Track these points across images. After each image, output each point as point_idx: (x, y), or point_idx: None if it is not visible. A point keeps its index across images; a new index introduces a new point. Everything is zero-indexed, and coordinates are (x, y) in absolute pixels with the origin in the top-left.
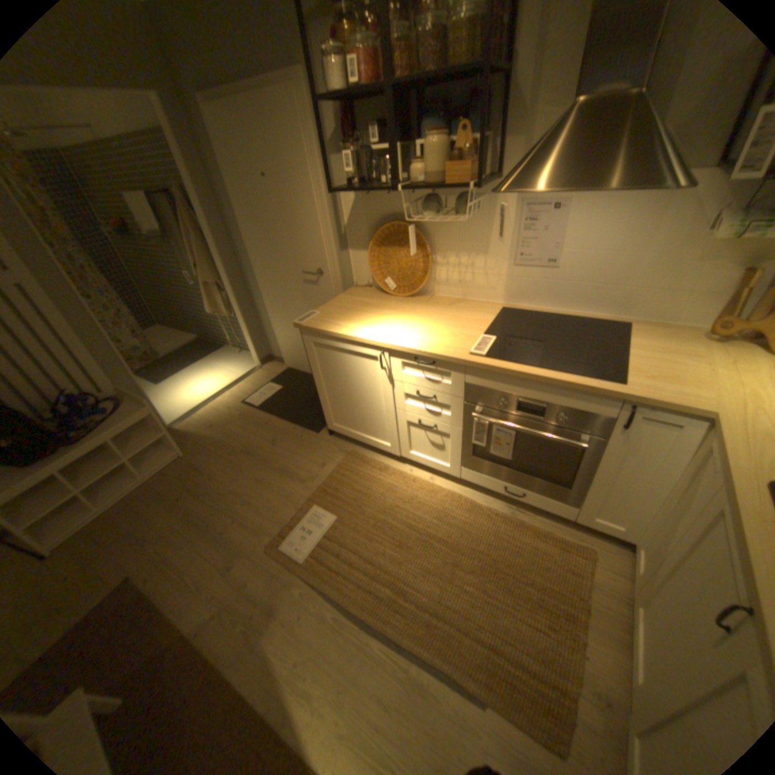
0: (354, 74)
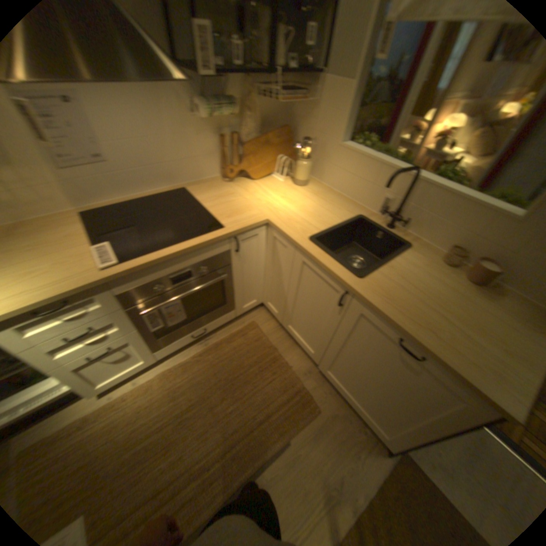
0: None
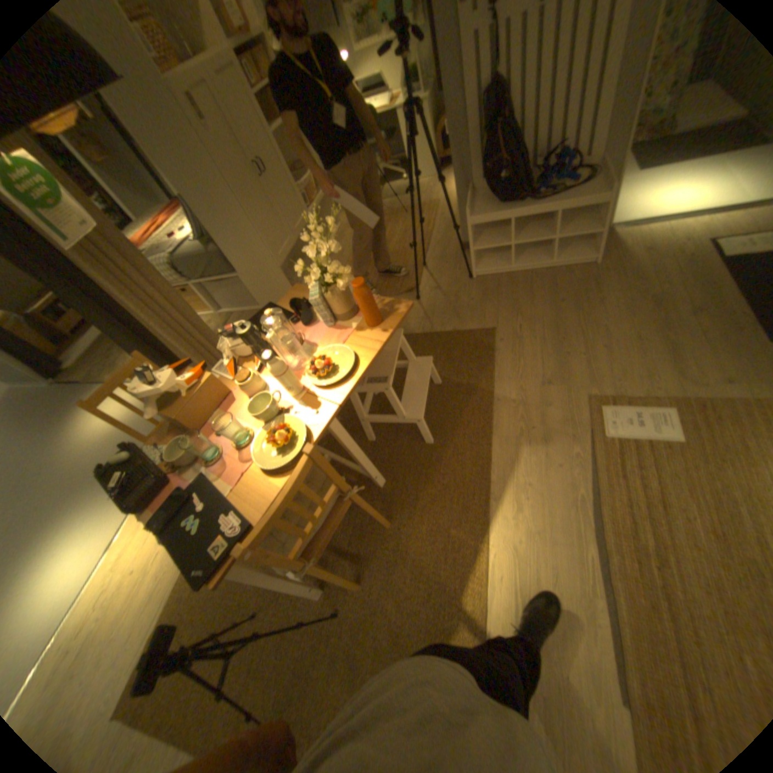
0: None
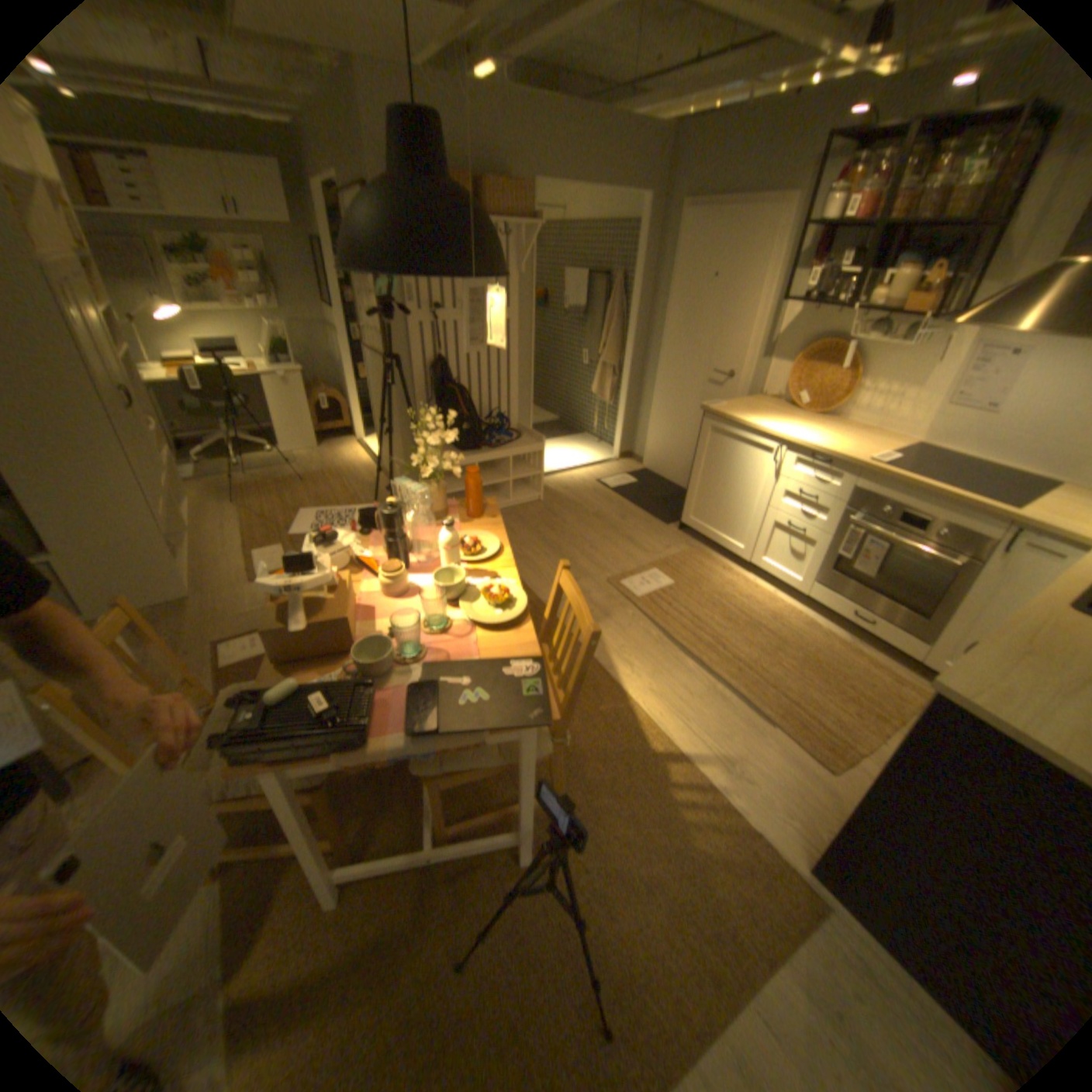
0: (847, 205)
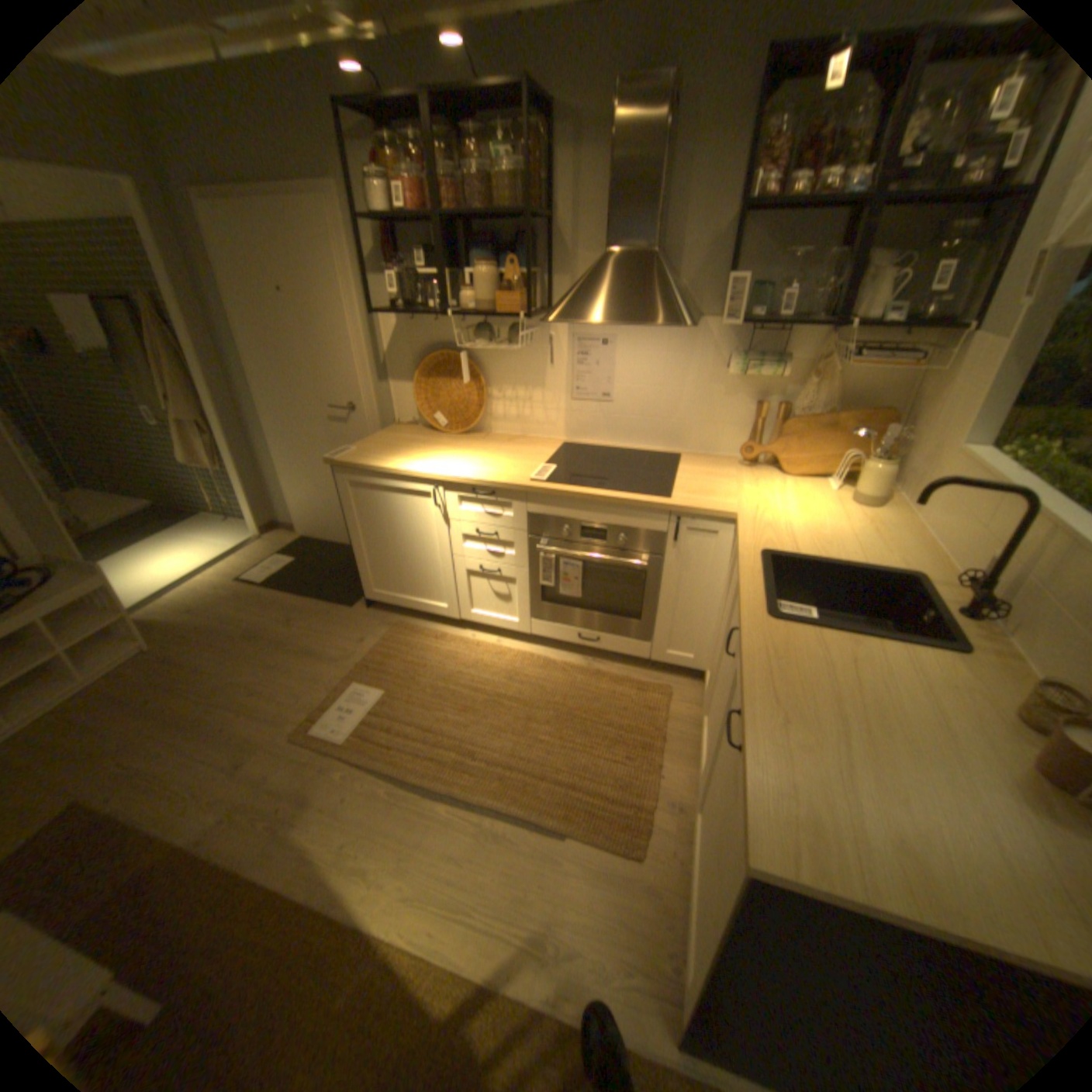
0: (396, 198)
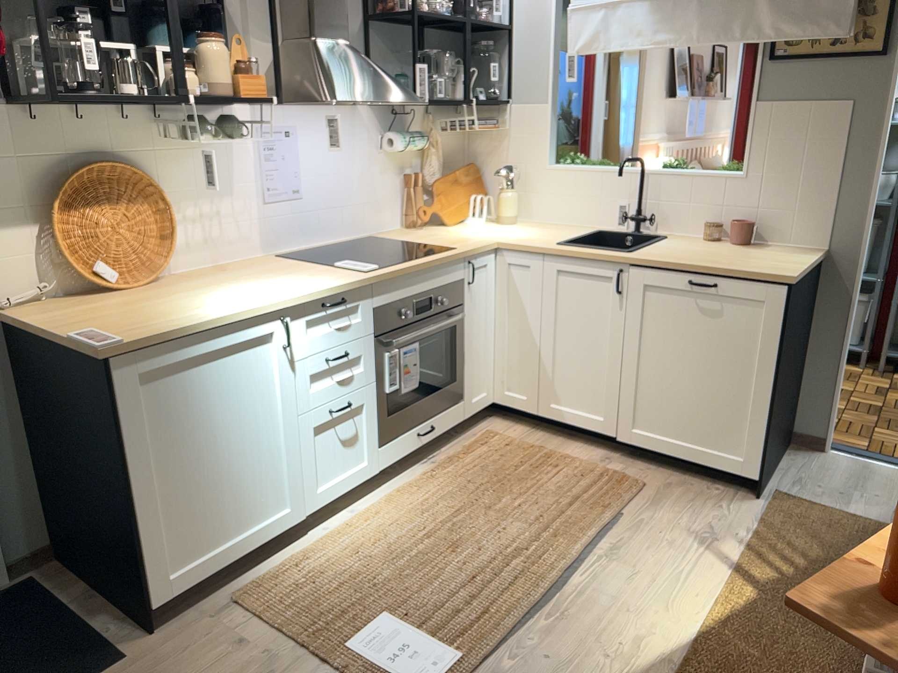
0: None
